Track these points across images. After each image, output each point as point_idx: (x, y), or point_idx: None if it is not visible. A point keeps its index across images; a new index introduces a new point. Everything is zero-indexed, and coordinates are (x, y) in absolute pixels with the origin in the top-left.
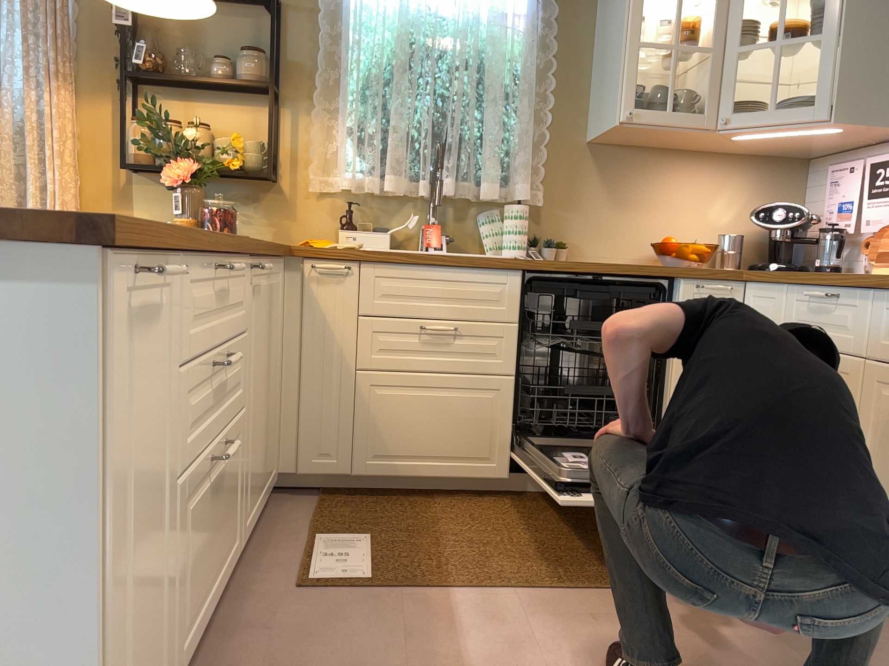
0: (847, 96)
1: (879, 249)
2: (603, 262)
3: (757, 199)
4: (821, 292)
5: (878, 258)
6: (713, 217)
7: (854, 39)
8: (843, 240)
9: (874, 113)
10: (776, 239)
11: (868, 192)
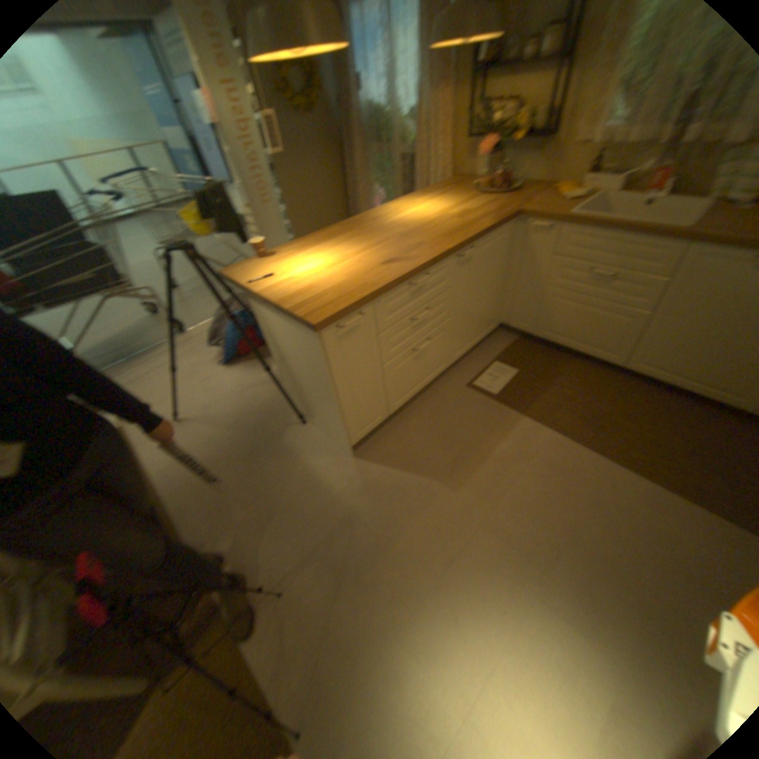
0: None
1: None
2: None
3: None
4: None
5: None
6: None
7: None
8: None
9: None
10: None
11: None
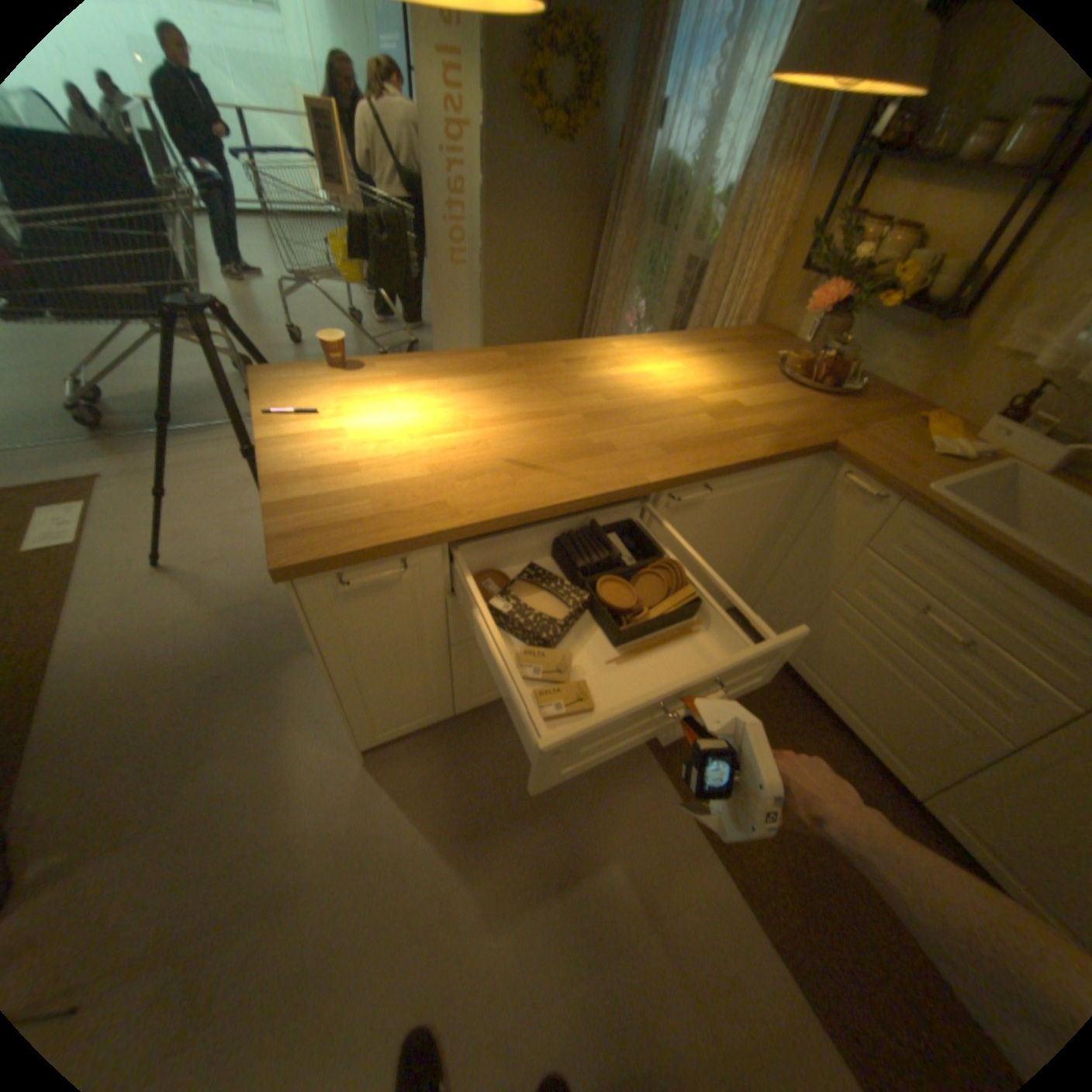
0: None
1: None
2: None
3: None
4: None
5: None
6: None
7: None
8: None
9: None
10: None
11: None
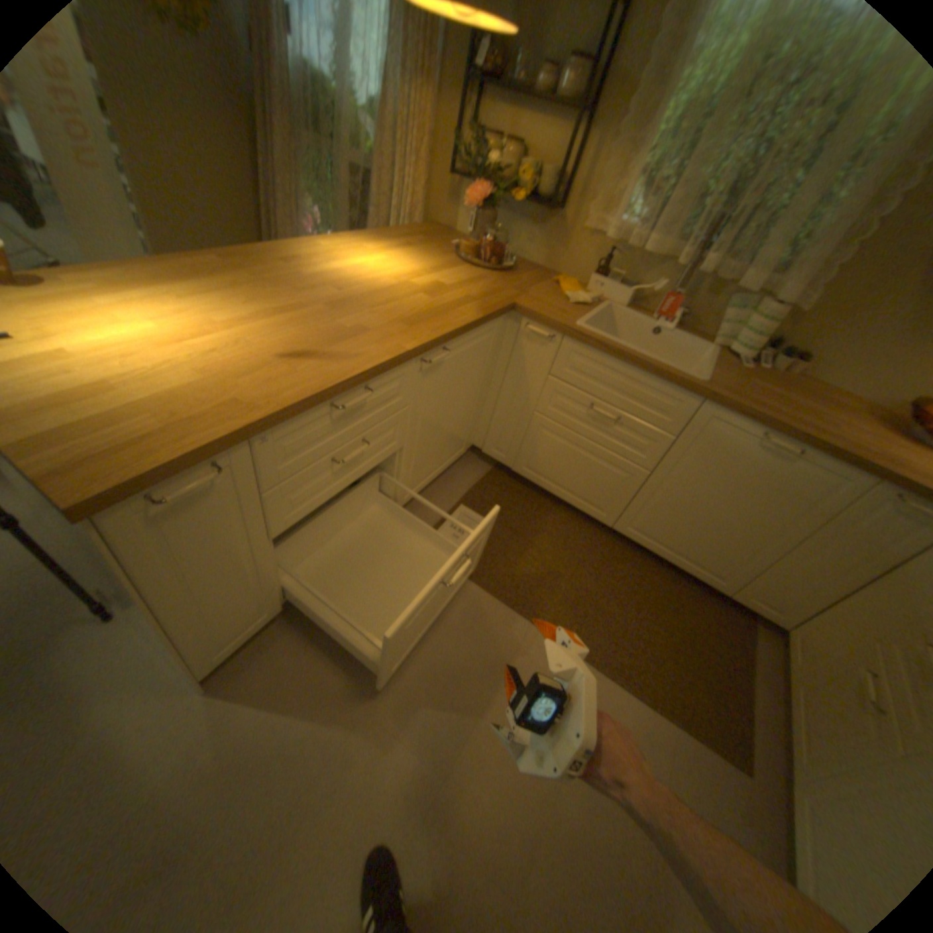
0: None
1: None
2: (843, 389)
3: None
4: None
5: None
6: None
7: None
8: None
9: None
10: None
11: None
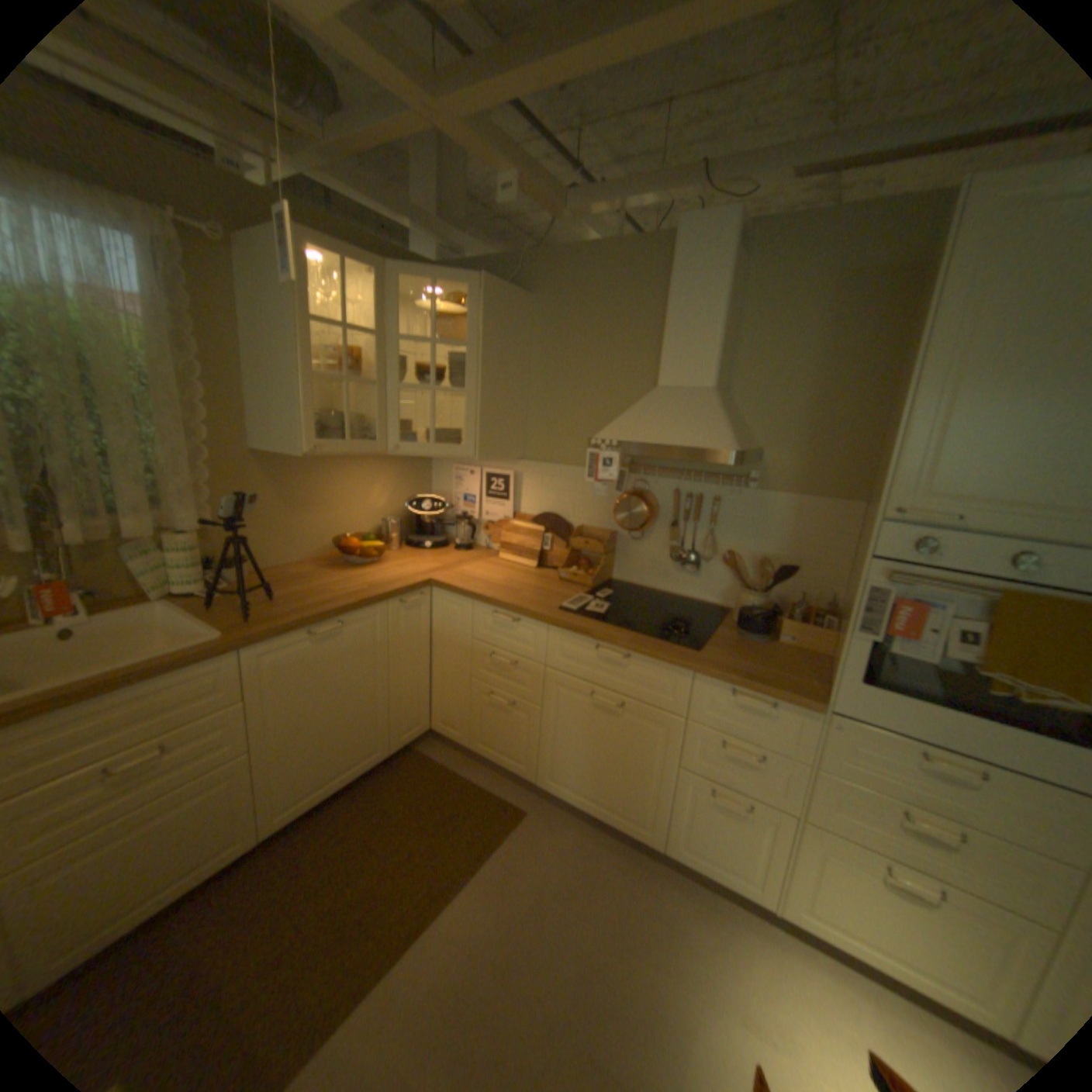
0: (483, 442)
1: (497, 537)
2: (283, 565)
3: (400, 485)
4: (503, 613)
5: (500, 546)
6: (371, 505)
7: (484, 399)
8: (473, 529)
9: (497, 452)
10: (422, 522)
11: (484, 493)
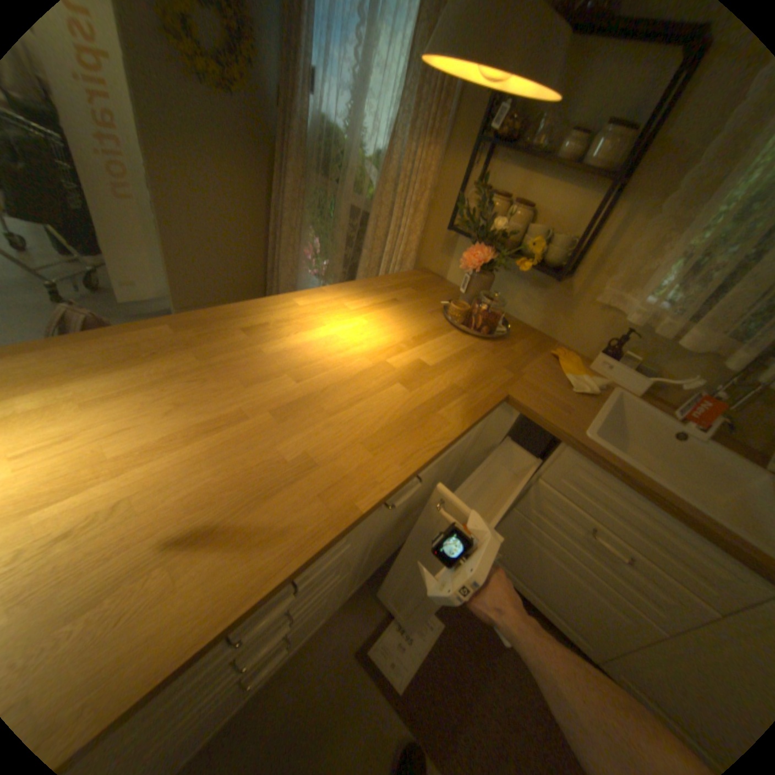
0: None
1: None
2: None
3: None
4: None
5: None
6: None
7: None
8: None
9: None
10: None
11: None
